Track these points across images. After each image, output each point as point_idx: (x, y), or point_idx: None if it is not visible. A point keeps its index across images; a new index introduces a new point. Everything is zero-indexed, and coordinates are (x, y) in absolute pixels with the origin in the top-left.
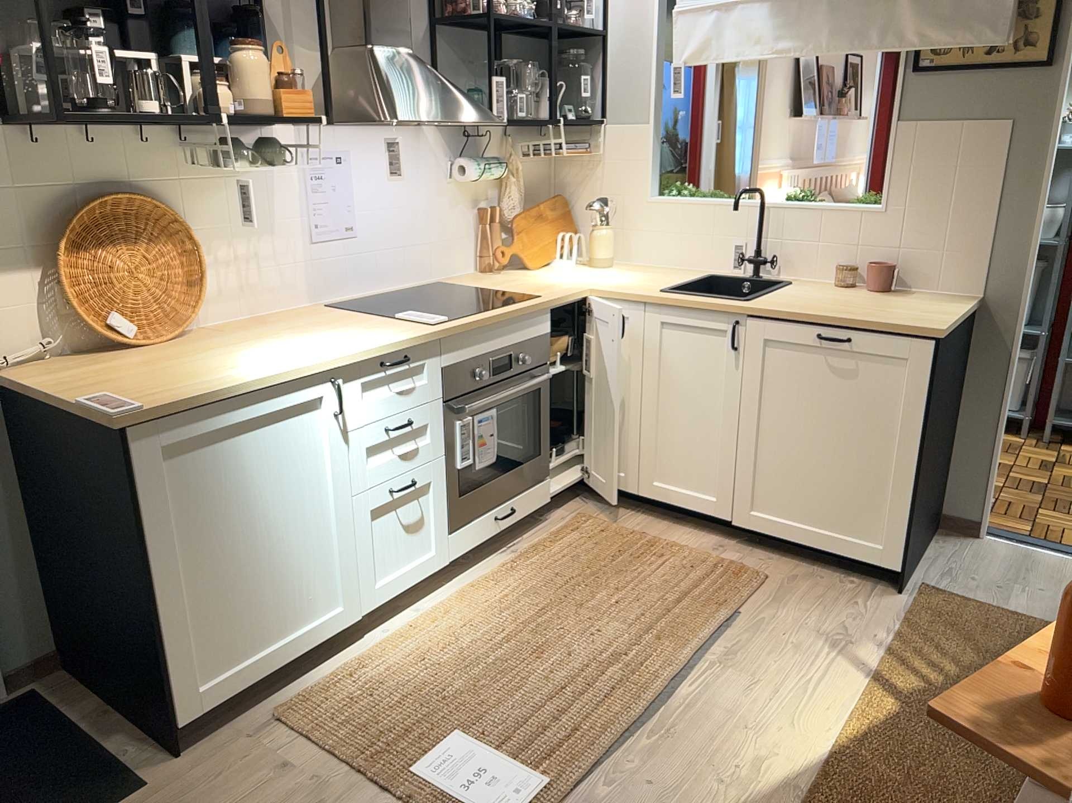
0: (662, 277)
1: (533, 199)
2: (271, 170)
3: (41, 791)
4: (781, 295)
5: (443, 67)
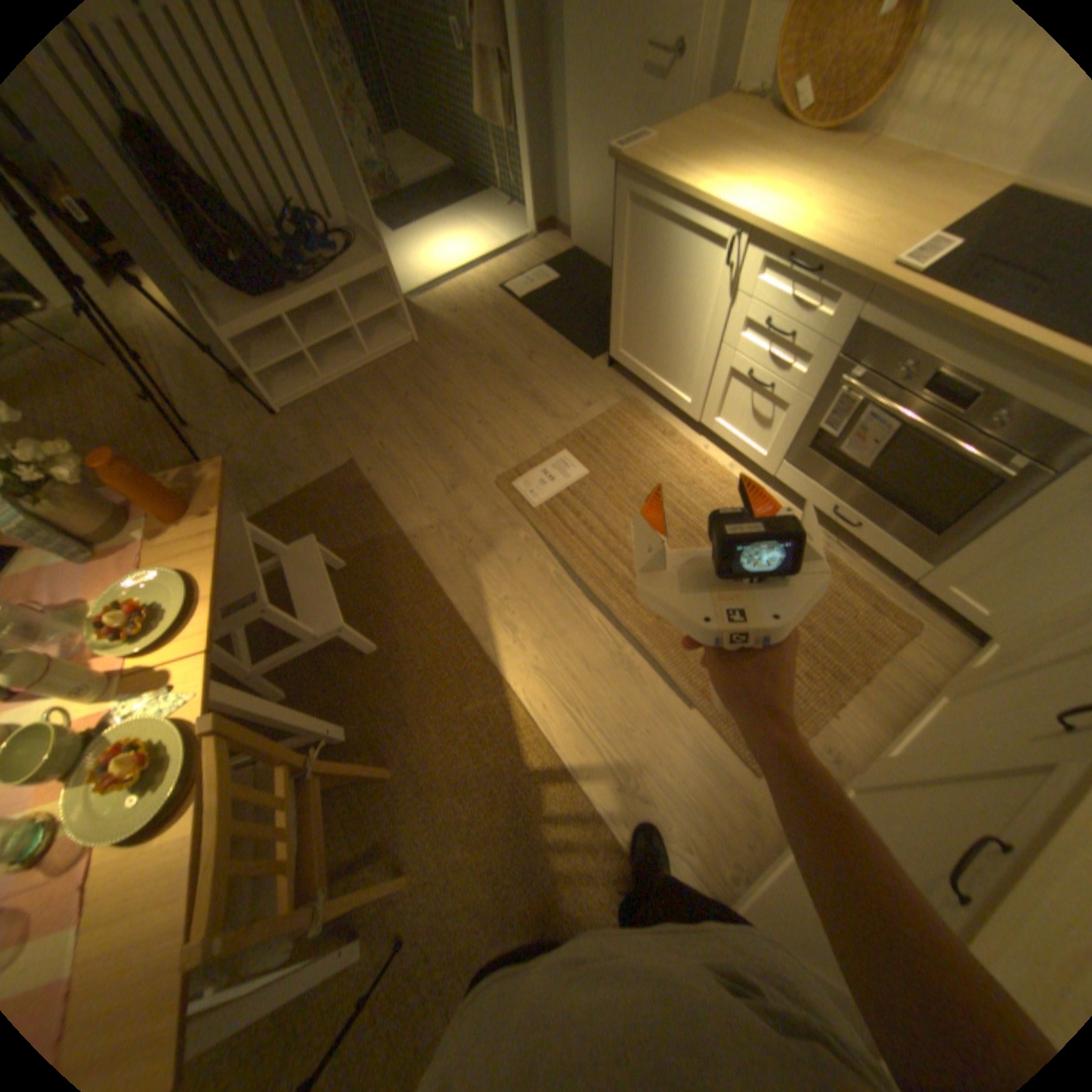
0: None
1: None
2: None
3: (600, 330)
4: None
5: None
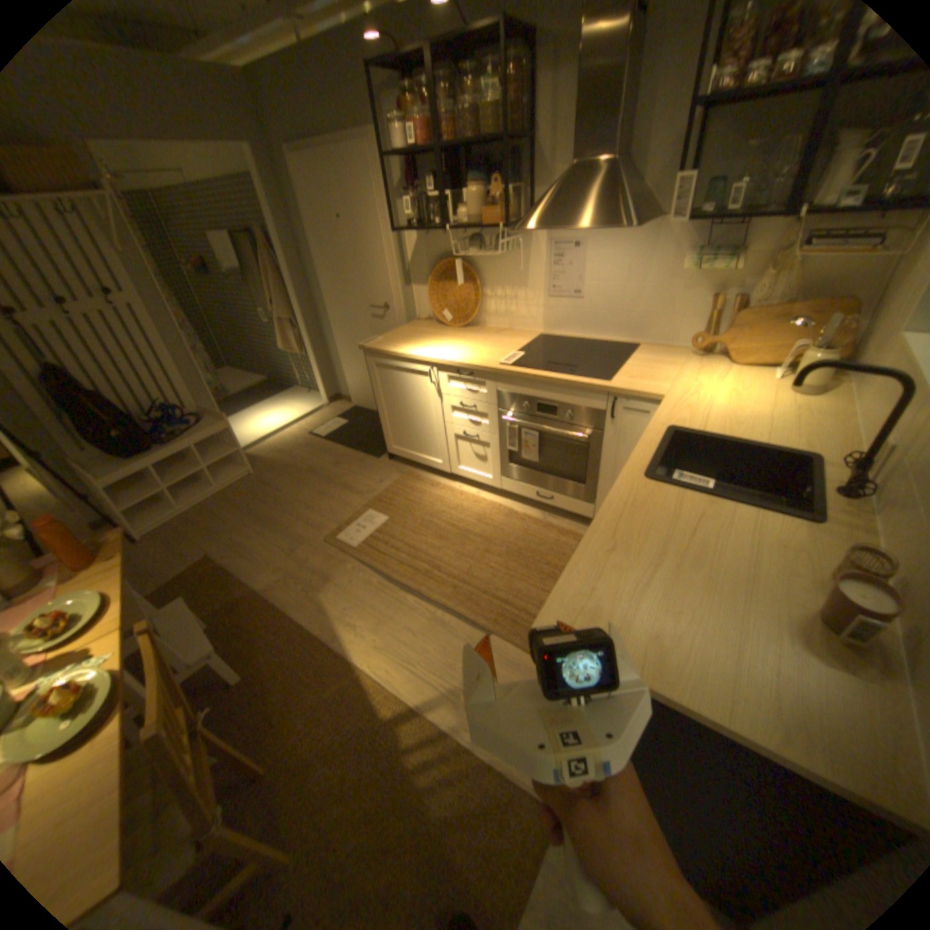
0: (767, 426)
1: (829, 295)
2: (528, 249)
3: (379, 442)
4: (708, 505)
5: (712, 153)
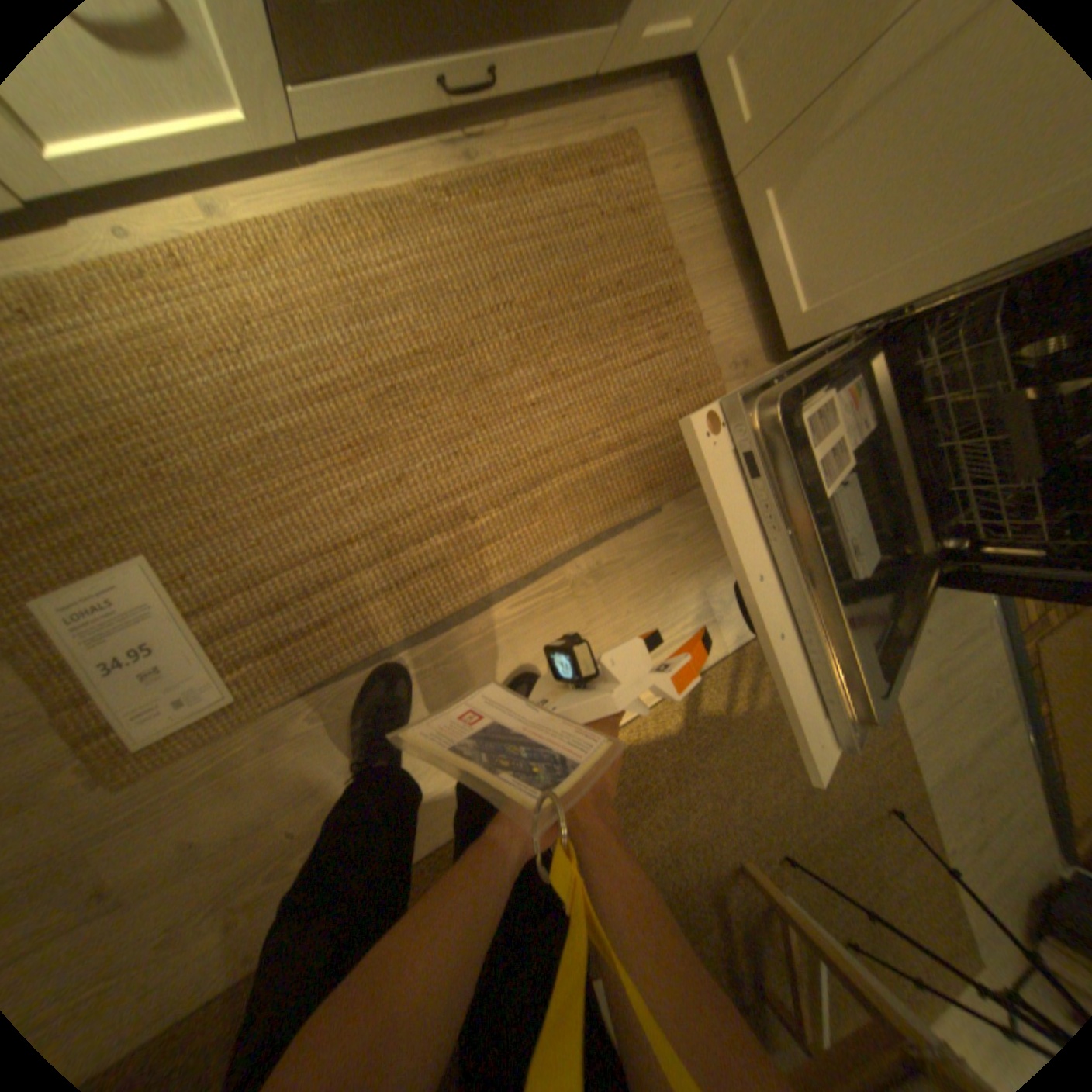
0: None
1: None
2: None
3: None
4: None
5: None
